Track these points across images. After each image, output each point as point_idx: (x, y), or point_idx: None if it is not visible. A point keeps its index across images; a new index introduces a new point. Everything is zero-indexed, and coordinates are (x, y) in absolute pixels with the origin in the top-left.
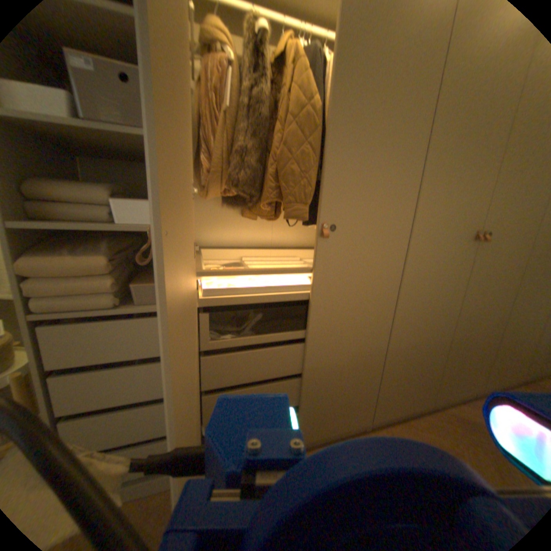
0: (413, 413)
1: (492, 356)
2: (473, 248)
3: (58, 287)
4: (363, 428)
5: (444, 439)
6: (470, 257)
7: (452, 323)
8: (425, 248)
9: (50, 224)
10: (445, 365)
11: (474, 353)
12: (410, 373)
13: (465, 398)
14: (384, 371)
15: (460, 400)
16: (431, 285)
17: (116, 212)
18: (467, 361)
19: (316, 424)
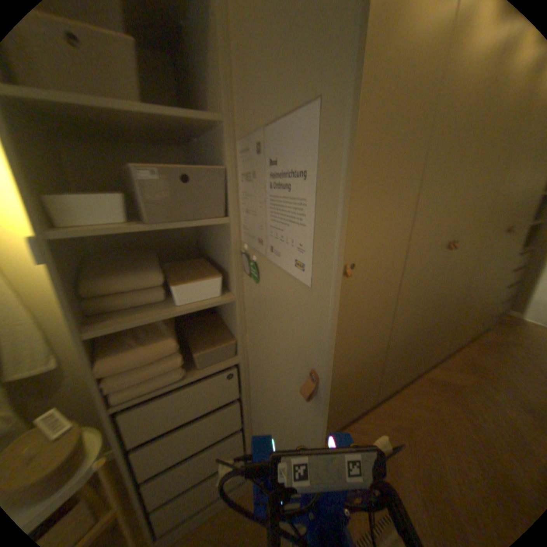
0: (403, 386)
1: (455, 329)
2: (446, 256)
3: (138, 378)
4: (370, 408)
5: (429, 402)
6: (444, 263)
7: (431, 315)
8: (416, 265)
9: (124, 325)
10: (425, 346)
11: (444, 331)
12: (403, 359)
13: (436, 364)
14: (386, 364)
15: (433, 366)
16: (418, 291)
17: (179, 297)
18: (439, 338)
19: (340, 417)
